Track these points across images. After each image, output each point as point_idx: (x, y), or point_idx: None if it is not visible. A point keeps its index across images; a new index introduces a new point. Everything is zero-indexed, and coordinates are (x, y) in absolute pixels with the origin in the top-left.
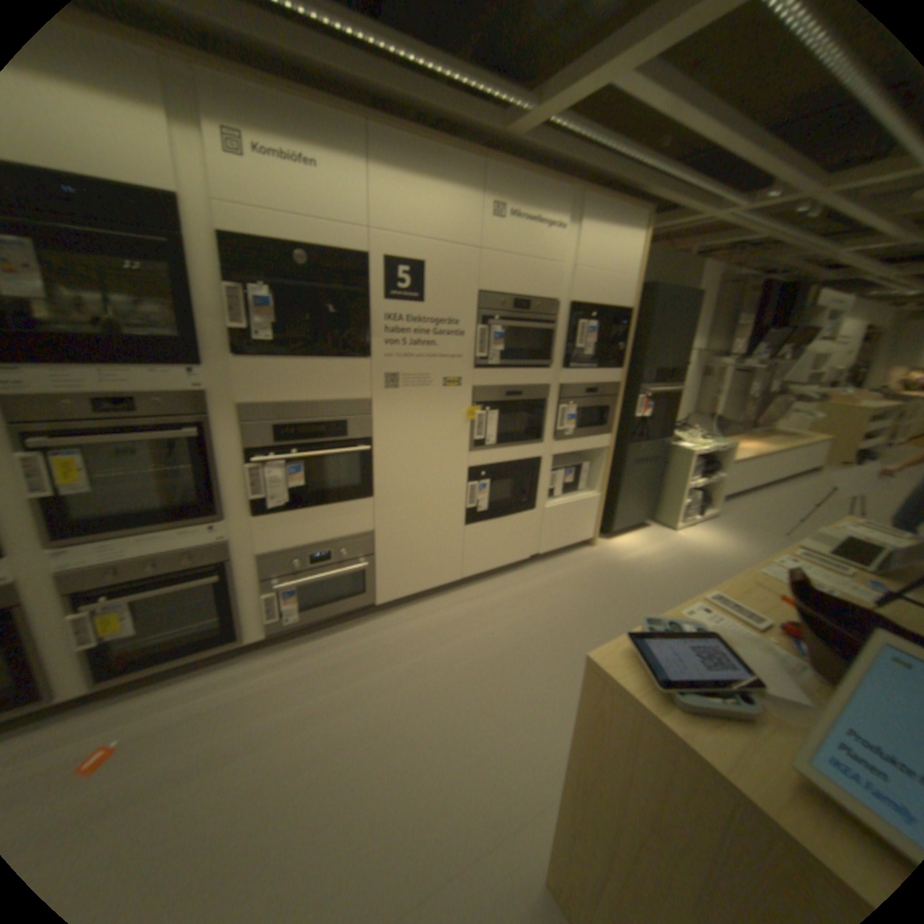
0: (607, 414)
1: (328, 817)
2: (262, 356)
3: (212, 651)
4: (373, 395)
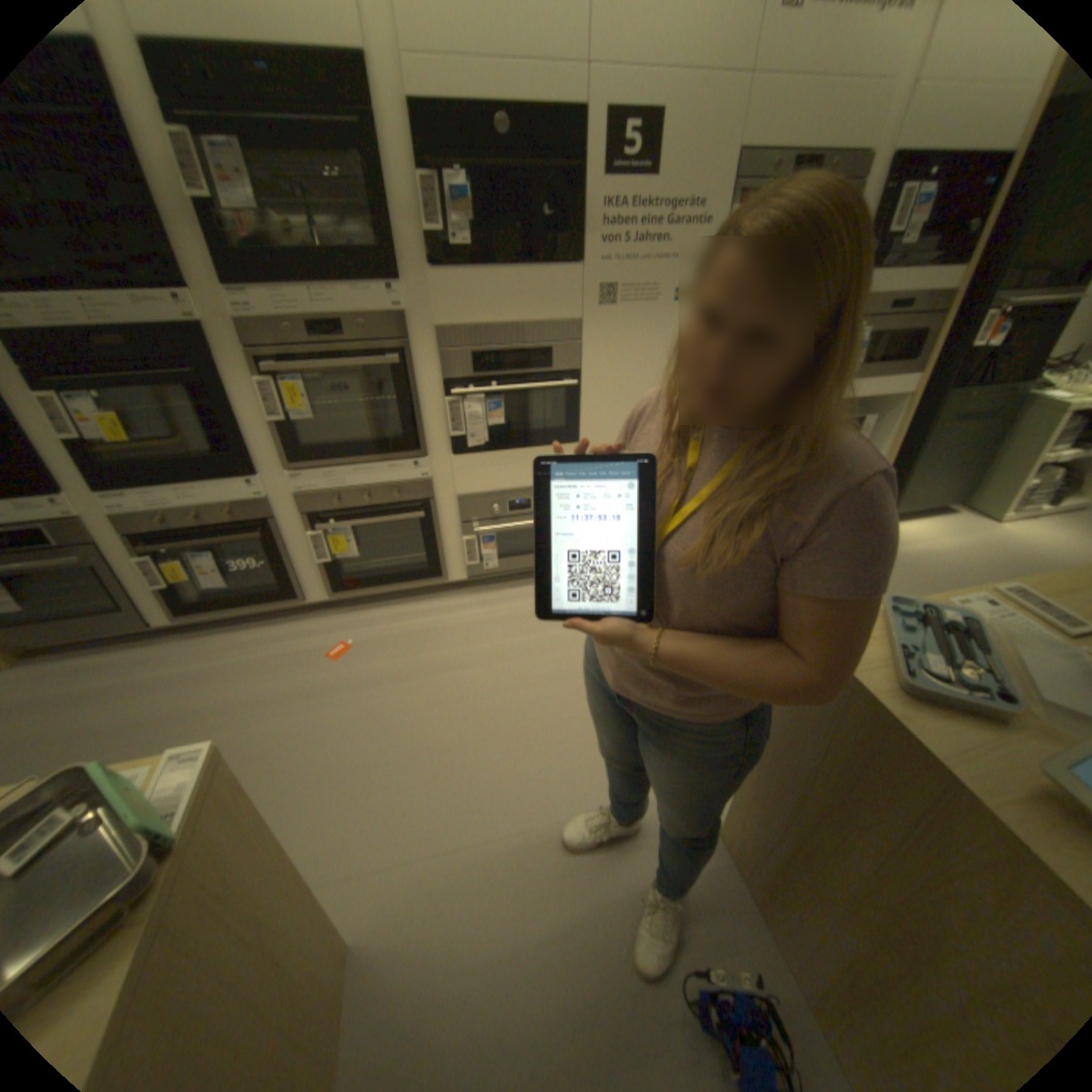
0: (925, 340)
1: (520, 732)
2: (462, 265)
3: (424, 581)
4: (585, 313)
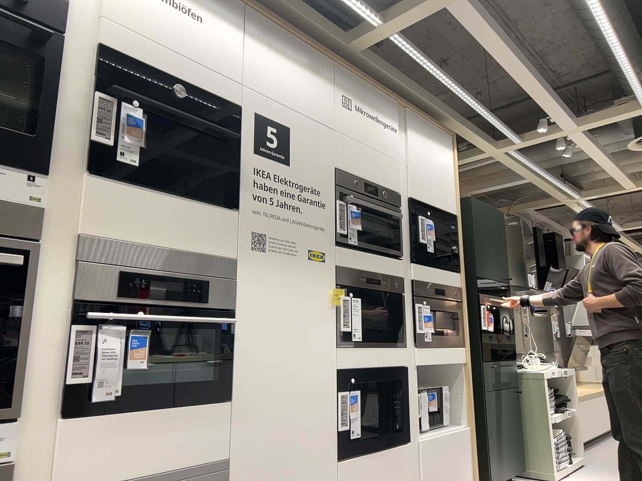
0: (458, 321)
1: None
2: (126, 182)
3: None
4: (240, 254)
